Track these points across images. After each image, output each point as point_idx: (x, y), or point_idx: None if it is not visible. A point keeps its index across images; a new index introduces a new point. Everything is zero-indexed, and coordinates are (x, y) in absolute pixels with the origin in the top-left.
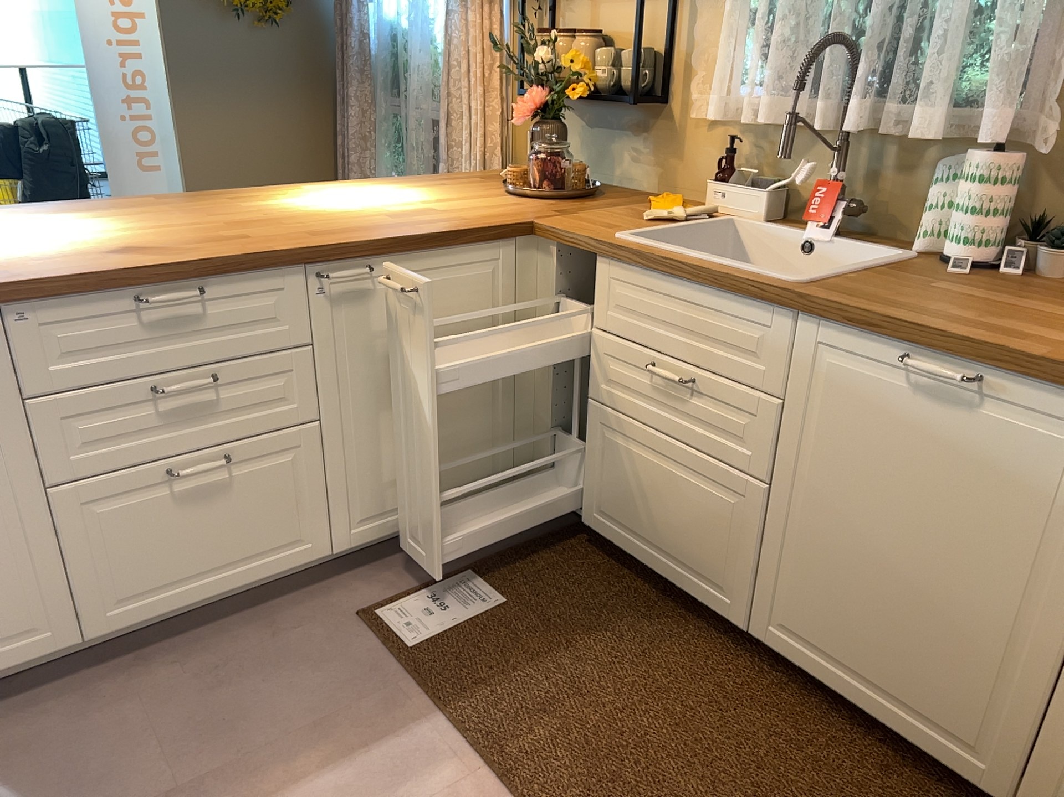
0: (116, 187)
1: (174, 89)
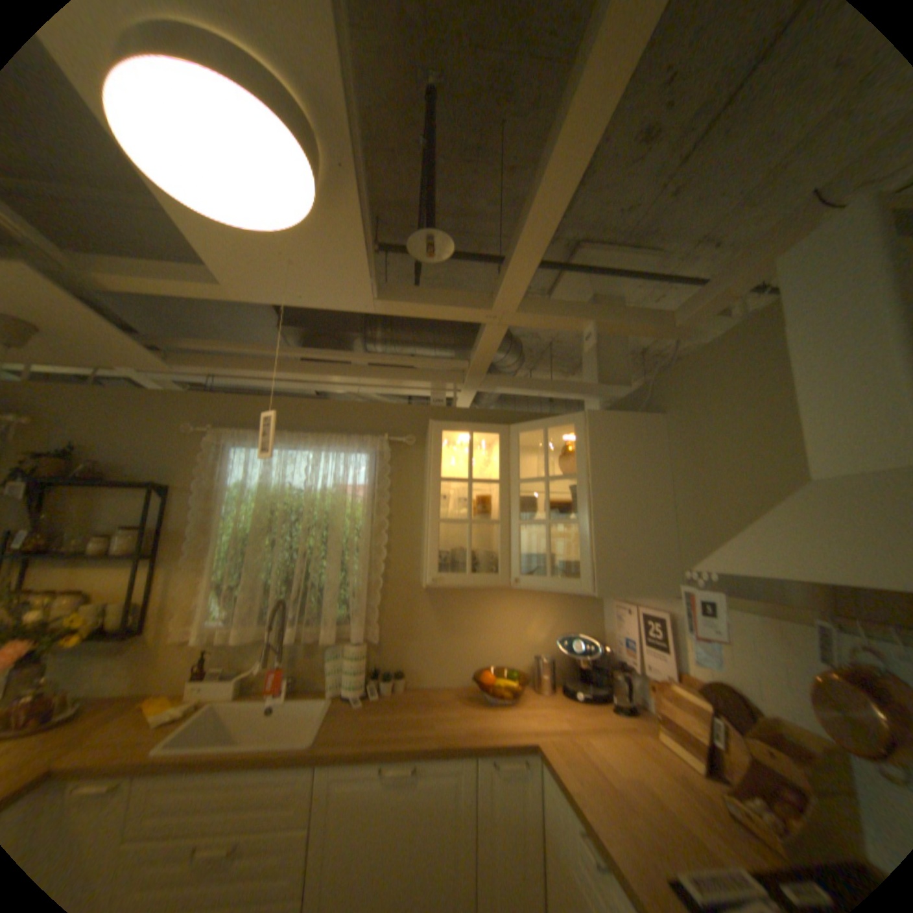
0: None
1: None
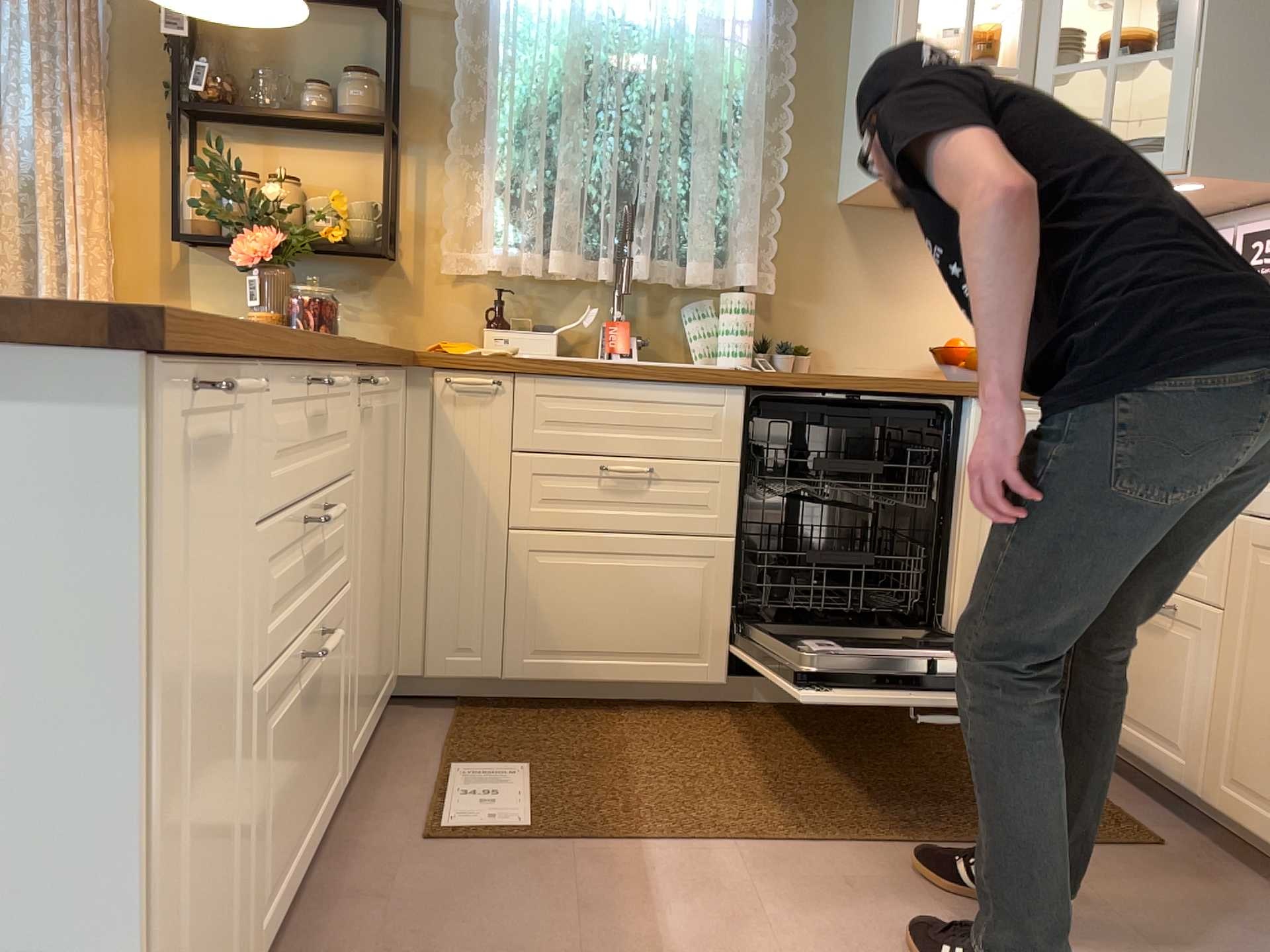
0: None
1: None
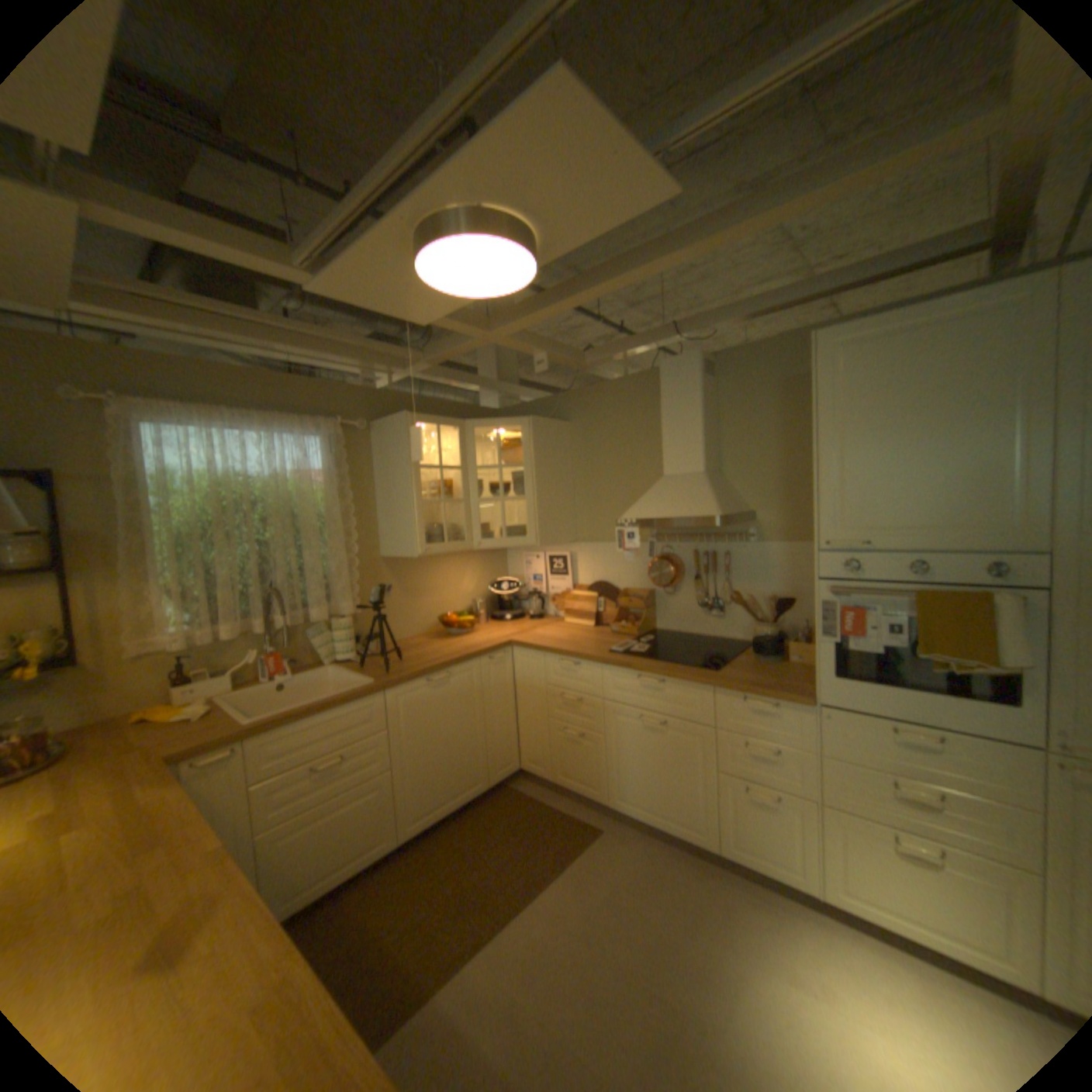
0: None
1: None
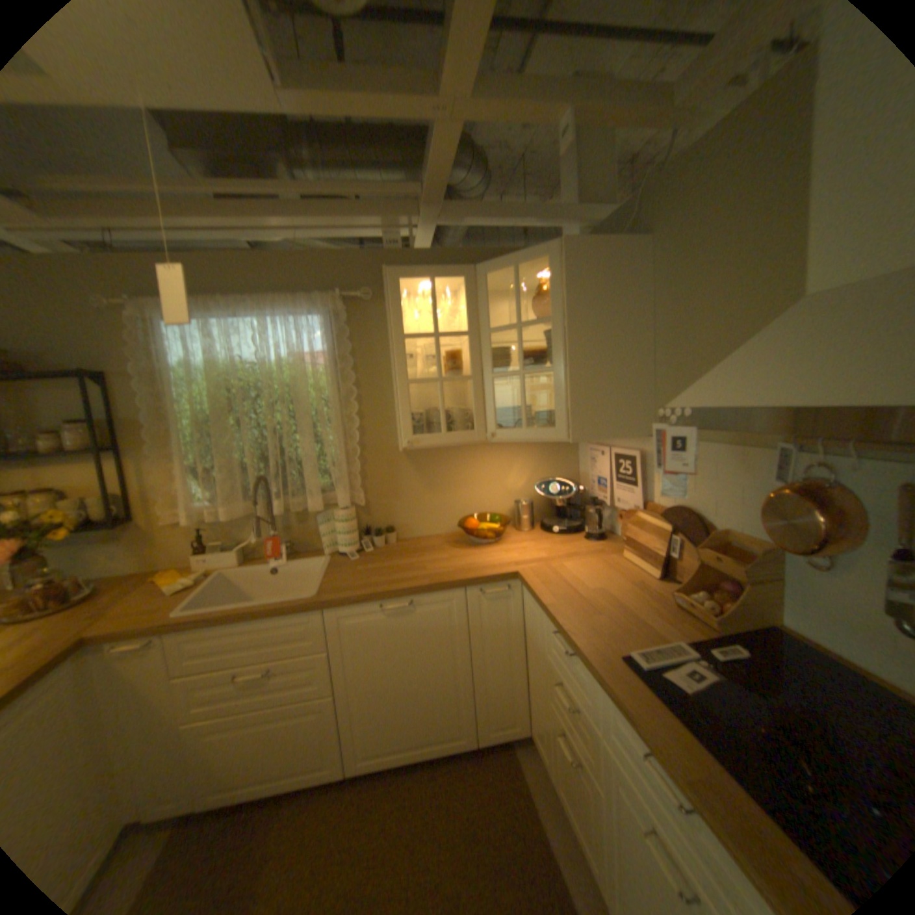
0: None
1: None
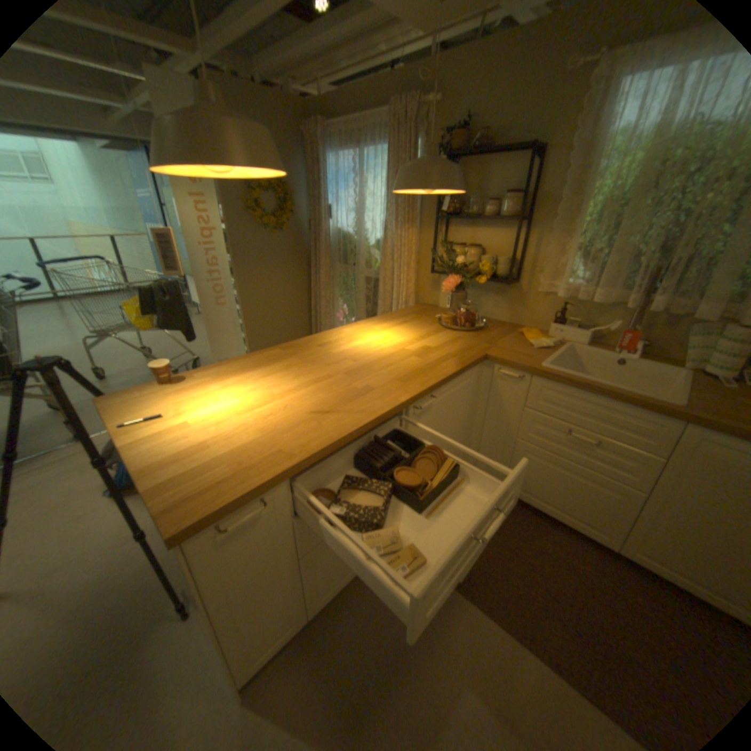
0: (204, 315)
1: (233, 265)
